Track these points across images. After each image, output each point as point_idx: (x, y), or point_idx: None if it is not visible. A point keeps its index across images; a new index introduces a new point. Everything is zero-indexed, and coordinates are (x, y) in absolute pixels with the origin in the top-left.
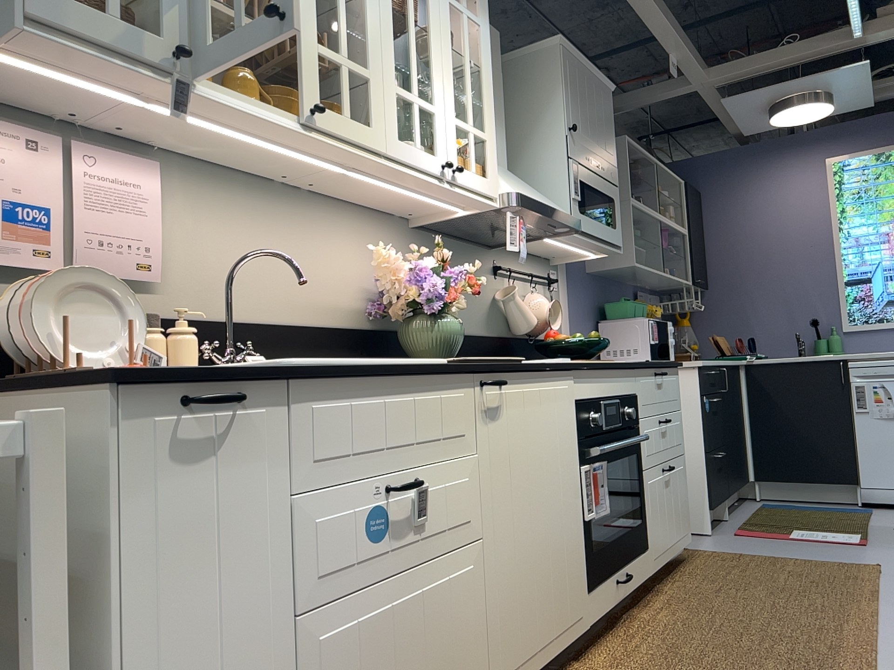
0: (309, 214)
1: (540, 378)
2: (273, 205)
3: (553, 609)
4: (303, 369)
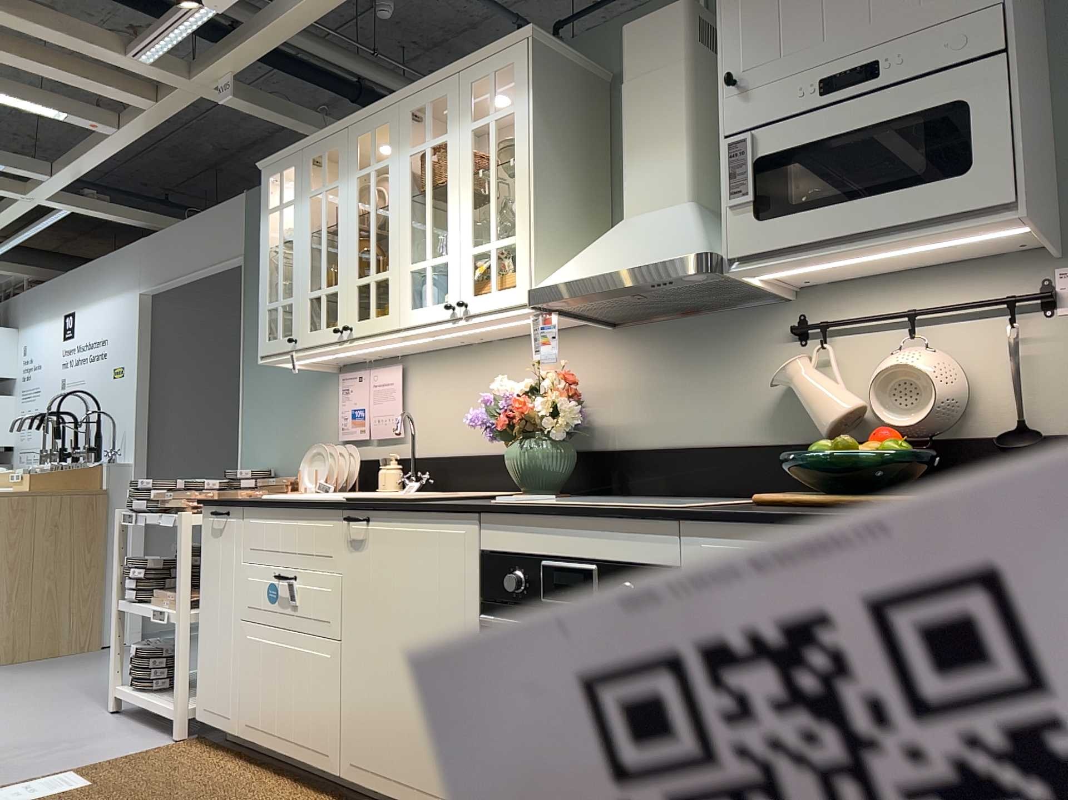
0: (496, 358)
1: (416, 519)
2: (469, 362)
3: (415, 759)
4: (245, 501)
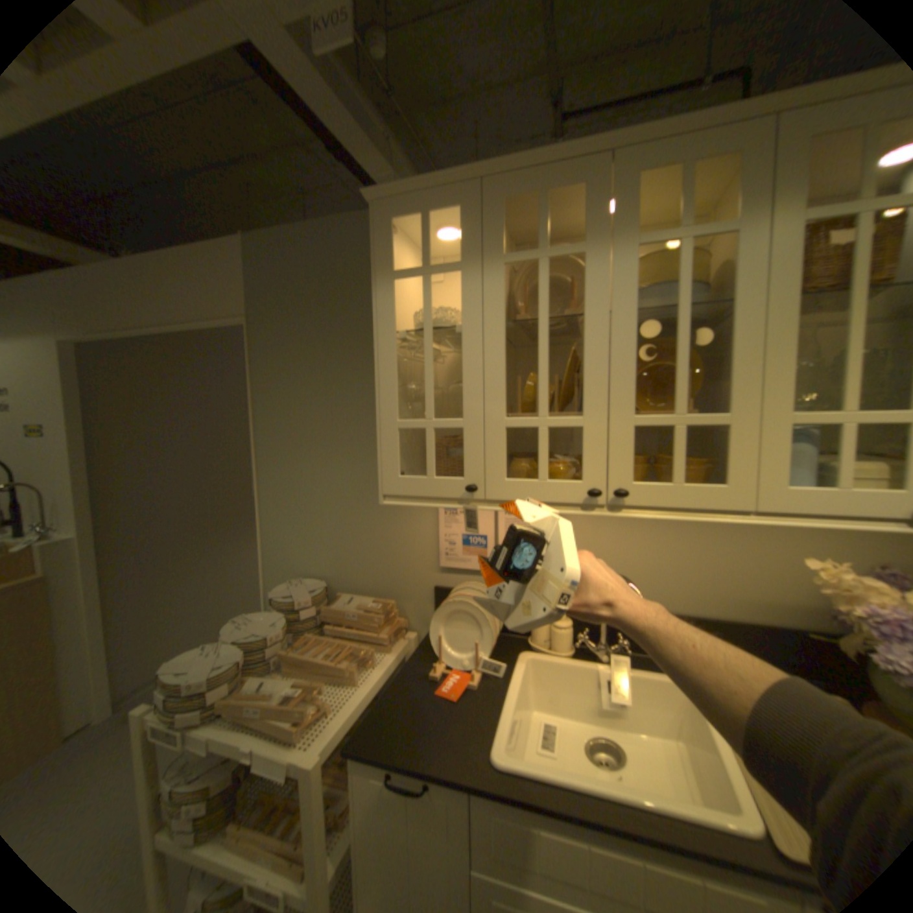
0: None
1: None
2: None
3: None
4: (482, 792)
